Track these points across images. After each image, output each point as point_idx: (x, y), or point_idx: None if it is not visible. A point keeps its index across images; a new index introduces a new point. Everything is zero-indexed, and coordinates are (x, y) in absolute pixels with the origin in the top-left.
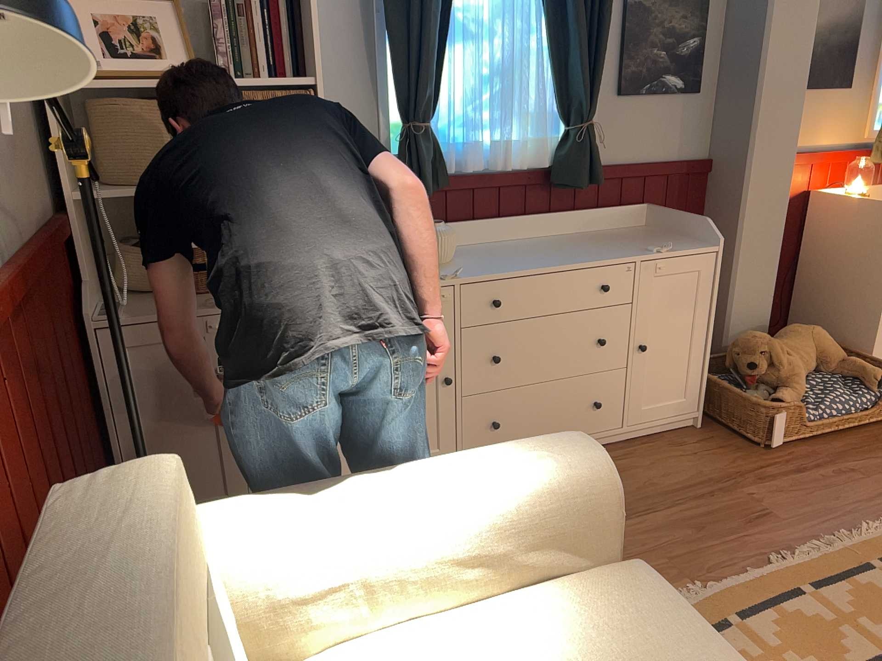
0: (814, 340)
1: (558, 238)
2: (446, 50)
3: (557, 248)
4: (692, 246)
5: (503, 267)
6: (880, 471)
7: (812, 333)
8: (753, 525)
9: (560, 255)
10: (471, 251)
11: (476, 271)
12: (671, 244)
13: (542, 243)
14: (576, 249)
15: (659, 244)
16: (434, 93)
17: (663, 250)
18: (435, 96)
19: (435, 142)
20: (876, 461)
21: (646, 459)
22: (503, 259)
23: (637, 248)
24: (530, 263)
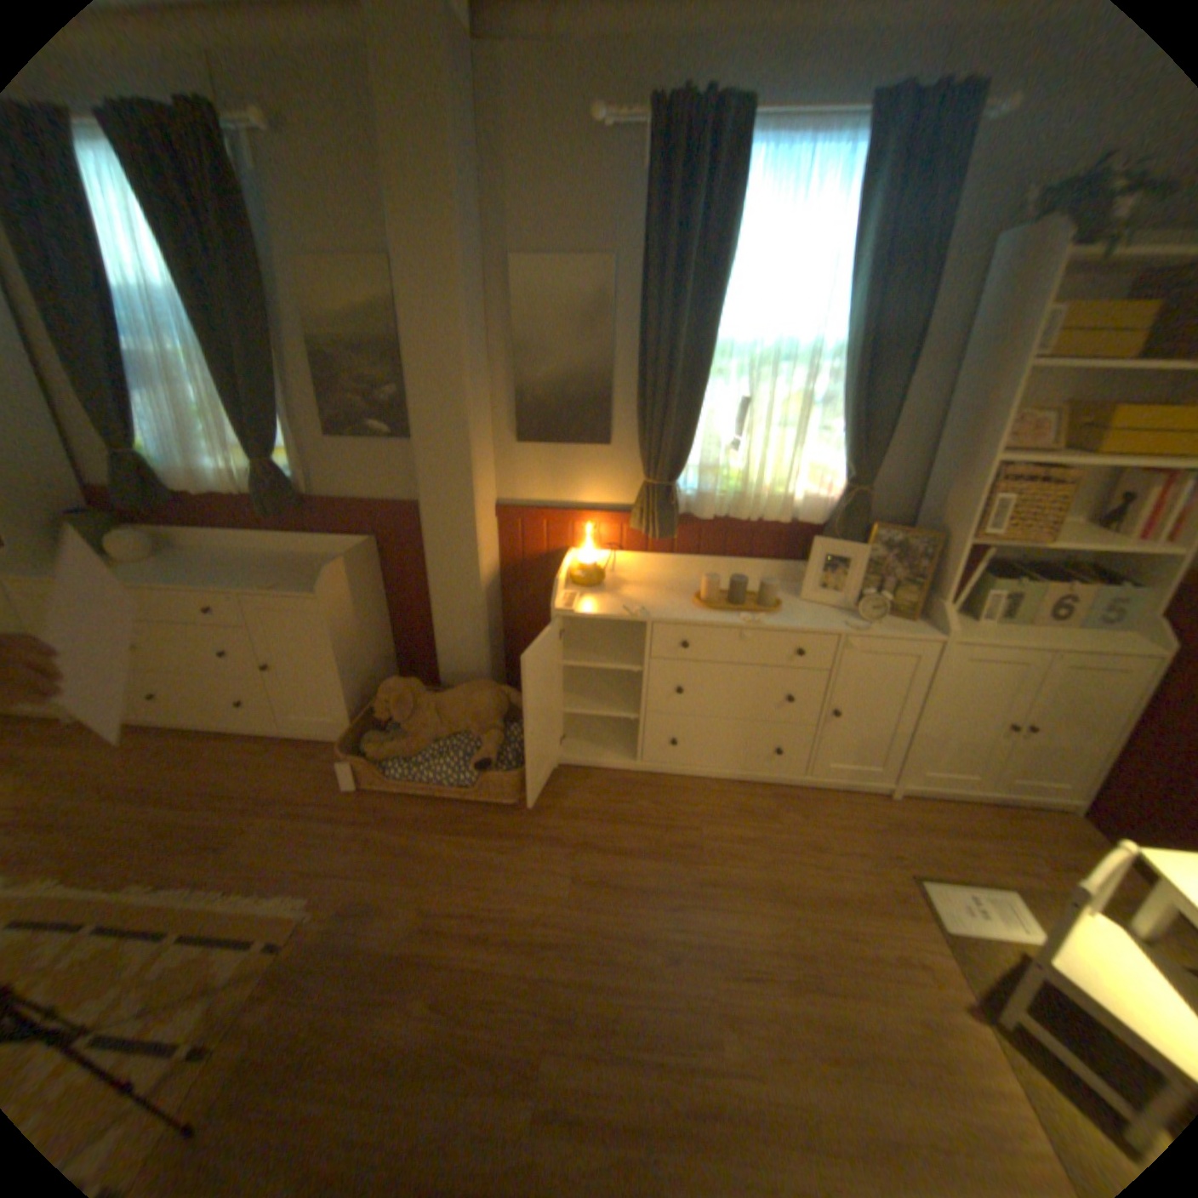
0: (470, 703)
1: (273, 556)
2: (129, 393)
3: (228, 567)
4: (303, 589)
5: (131, 578)
6: (382, 853)
7: (472, 696)
8: (193, 854)
9: (200, 575)
10: (180, 557)
11: (108, 577)
12: (272, 585)
13: (244, 559)
14: (231, 572)
15: (281, 582)
16: (115, 429)
17: (266, 588)
18: (124, 431)
19: (139, 467)
20: (402, 842)
21: (262, 762)
22: (163, 569)
23: (260, 582)
24: (155, 579)
